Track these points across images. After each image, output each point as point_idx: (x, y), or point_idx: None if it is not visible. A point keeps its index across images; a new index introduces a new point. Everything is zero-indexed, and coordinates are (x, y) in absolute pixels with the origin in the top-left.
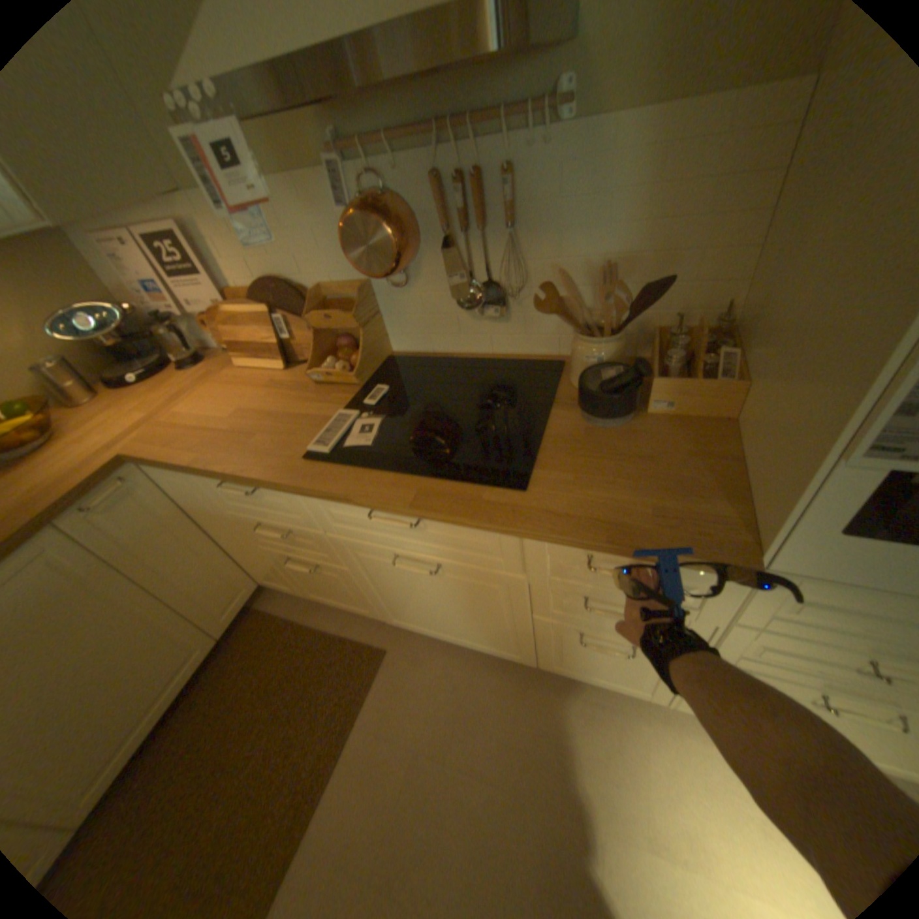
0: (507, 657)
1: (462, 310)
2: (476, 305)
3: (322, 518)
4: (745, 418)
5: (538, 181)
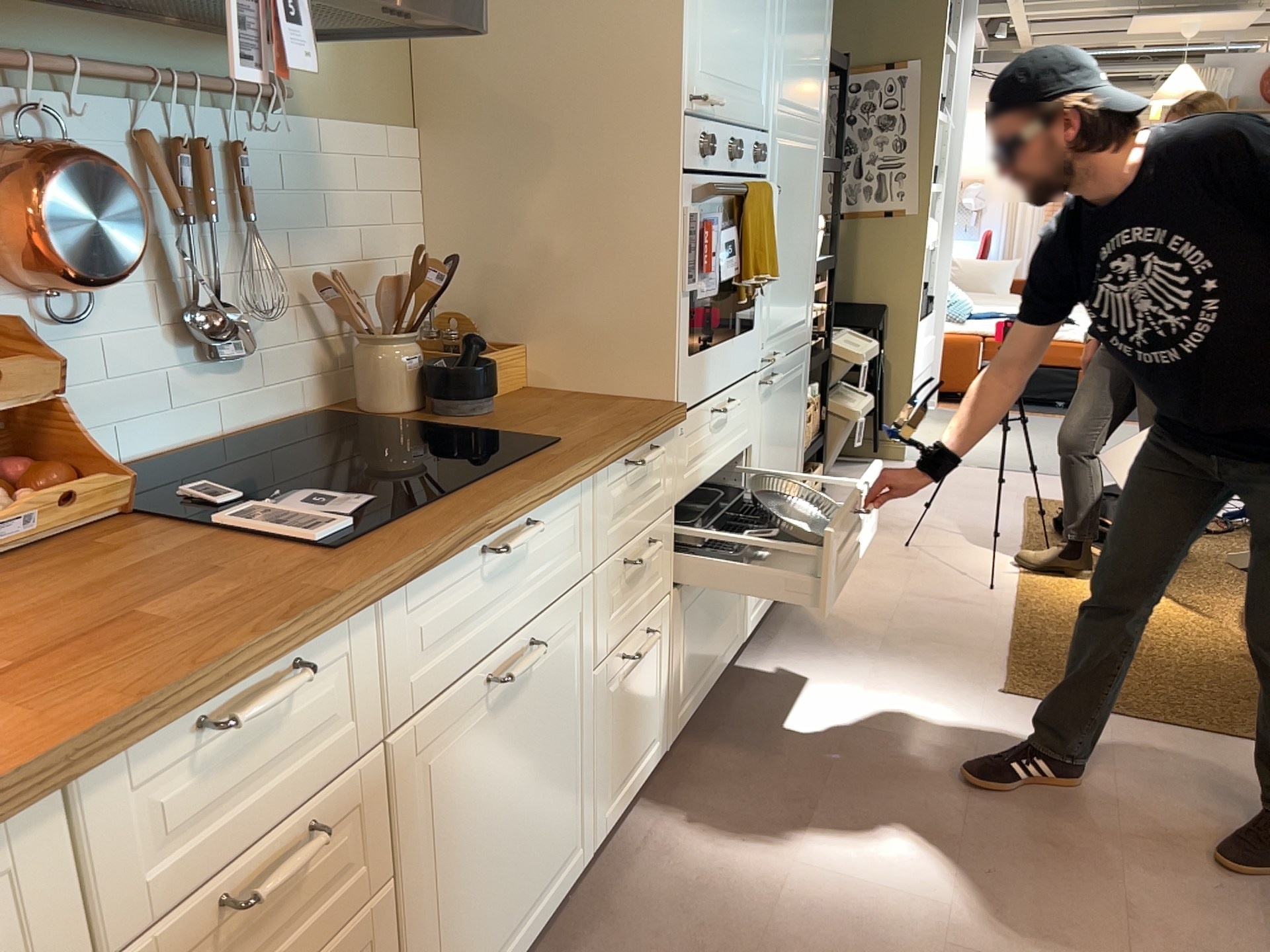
0: (569, 874)
1: (175, 362)
2: (230, 334)
3: (396, 672)
4: (532, 381)
5: (265, 174)
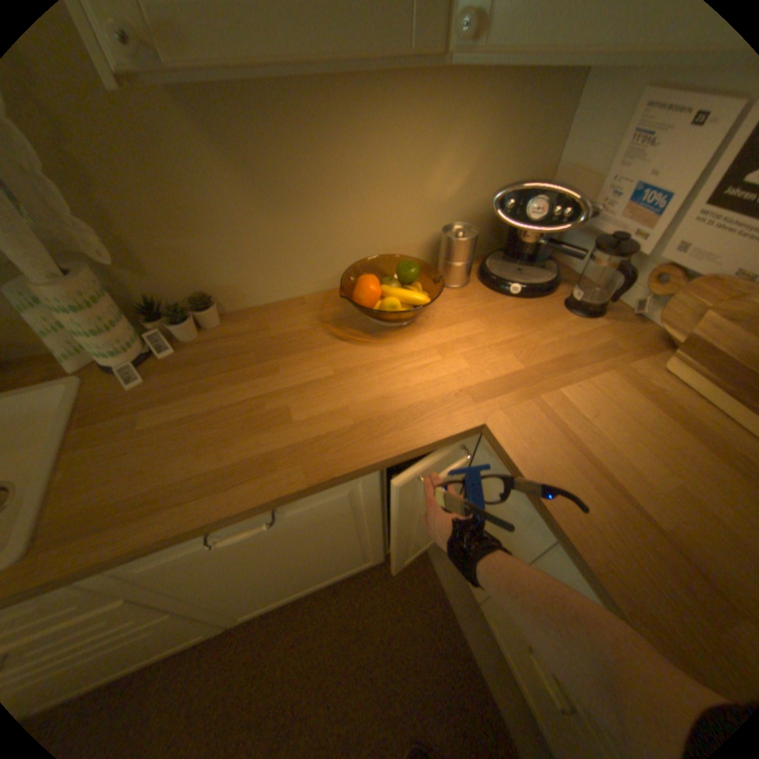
0: None
1: None
2: None
3: None
4: None
5: None
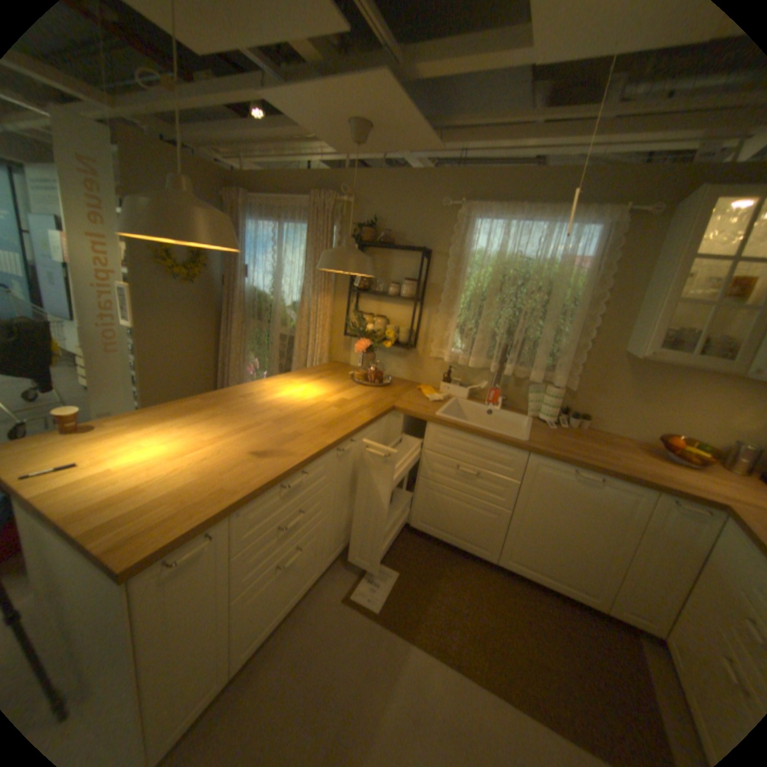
0: None
1: None
2: None
3: None
4: None
5: None
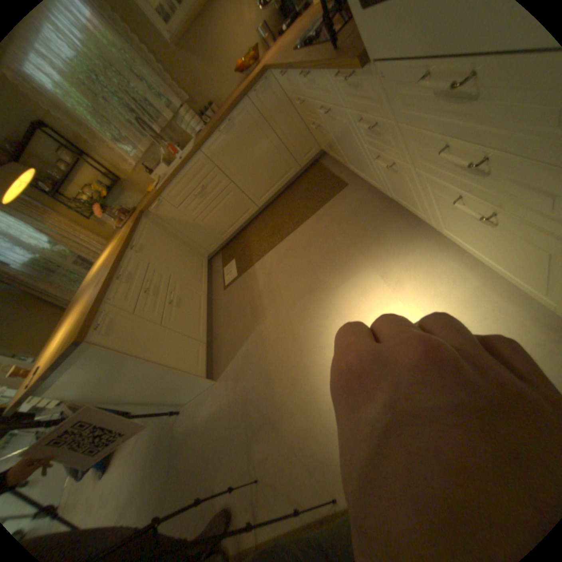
0: (381, 187)
1: None
2: None
3: (302, 85)
4: None
5: None
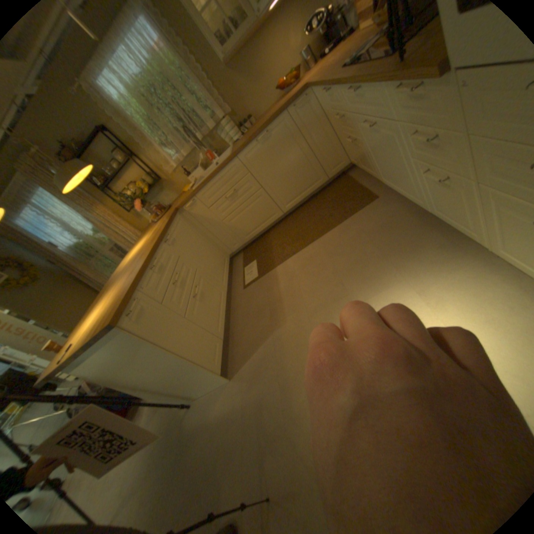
0: (420, 202)
1: None
2: None
3: (346, 100)
4: None
5: None
